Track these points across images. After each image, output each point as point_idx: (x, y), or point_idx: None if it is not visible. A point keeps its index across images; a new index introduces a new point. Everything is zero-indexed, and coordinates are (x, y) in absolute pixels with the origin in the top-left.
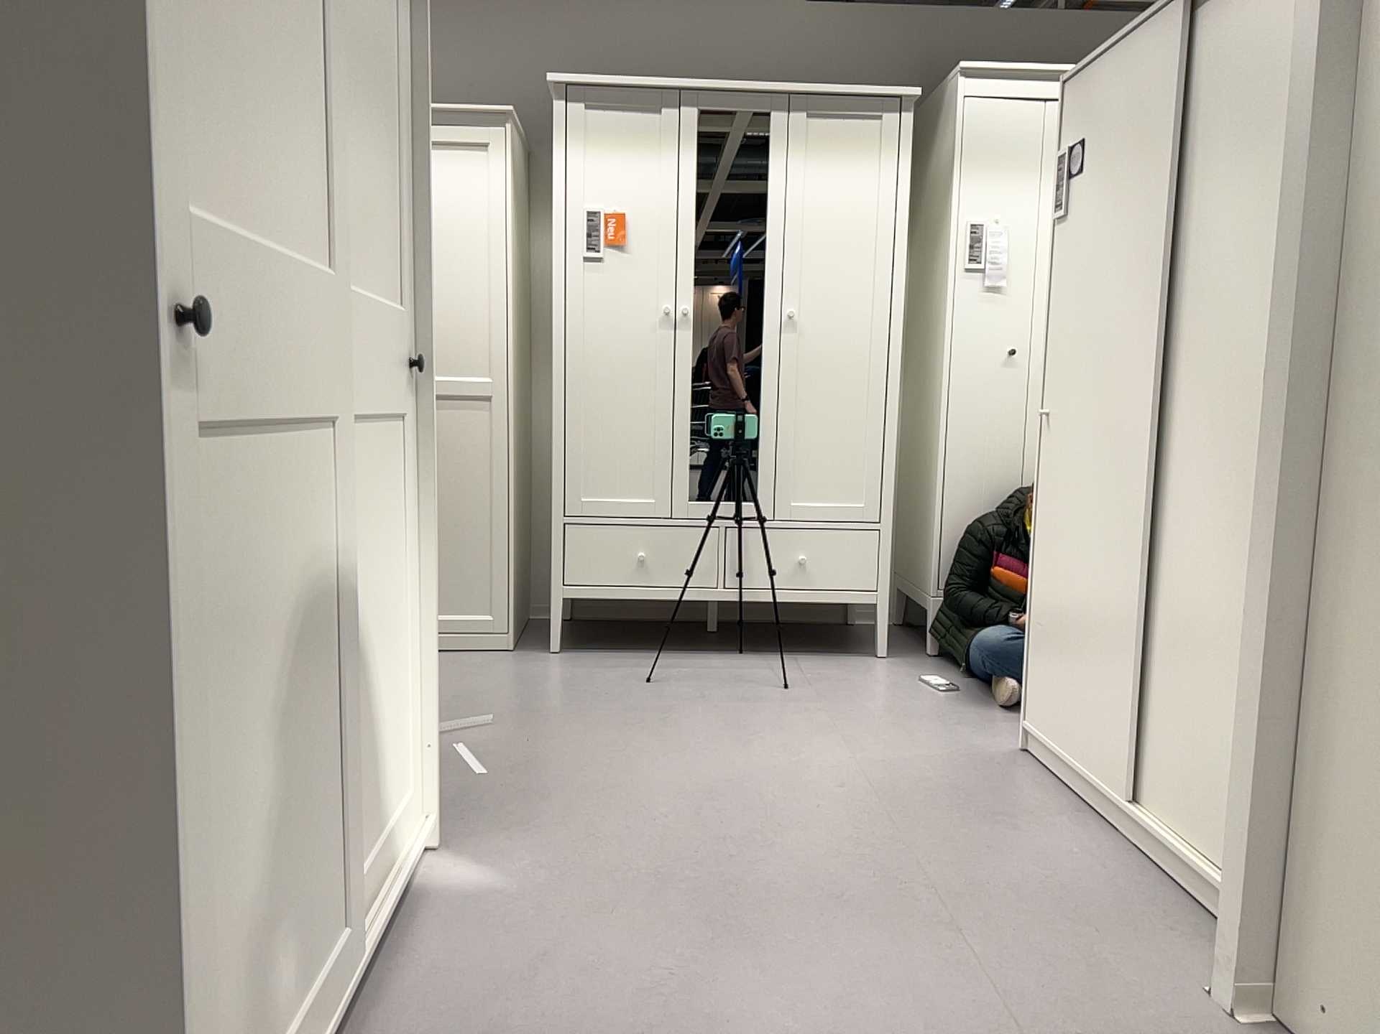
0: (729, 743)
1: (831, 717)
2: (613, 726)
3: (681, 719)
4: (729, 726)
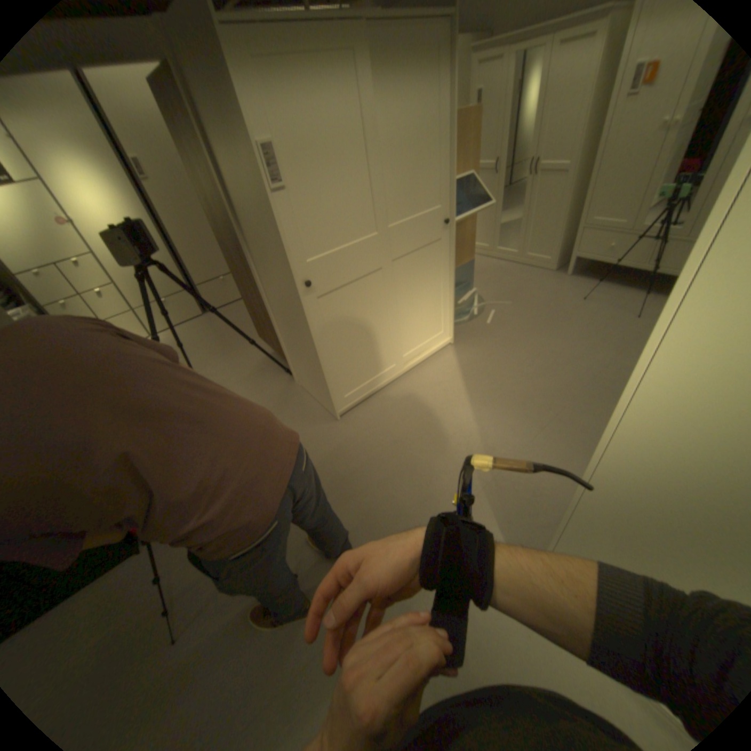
0: (576, 336)
1: (636, 338)
2: (547, 316)
3: (574, 320)
4: (588, 329)
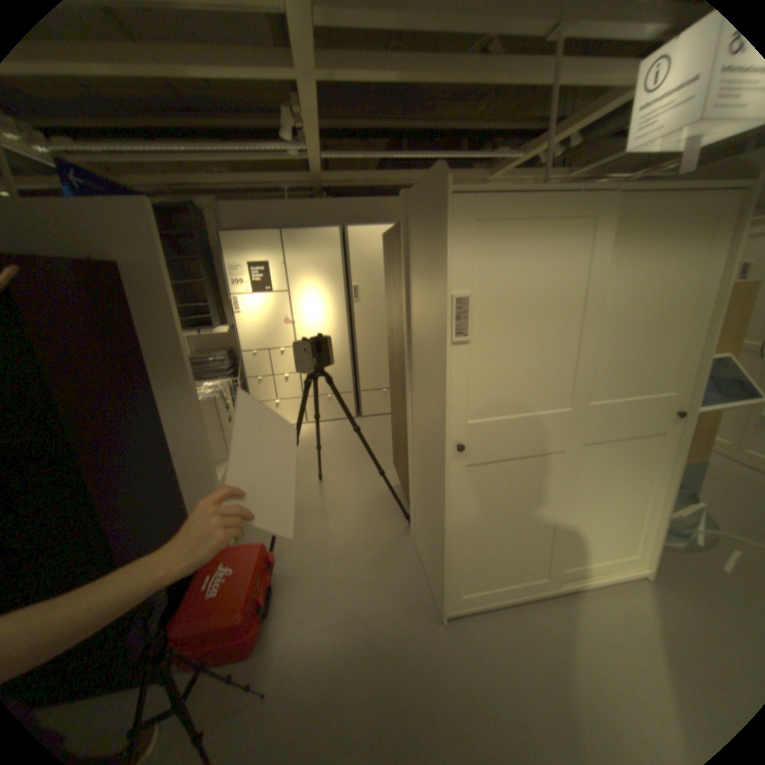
0: None
1: None
2: None
3: None
4: None
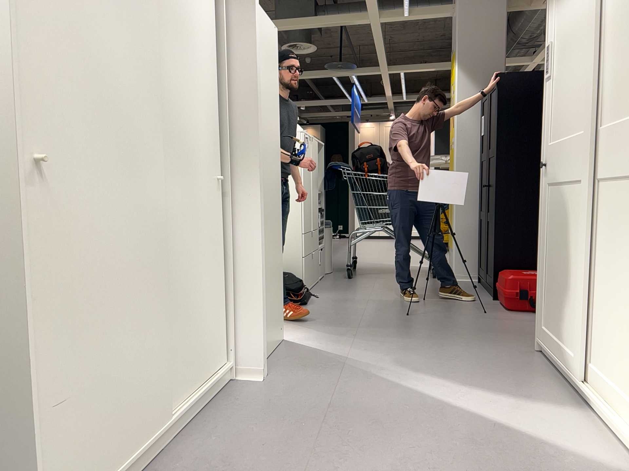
0: None
1: None
2: None
3: None
4: None
